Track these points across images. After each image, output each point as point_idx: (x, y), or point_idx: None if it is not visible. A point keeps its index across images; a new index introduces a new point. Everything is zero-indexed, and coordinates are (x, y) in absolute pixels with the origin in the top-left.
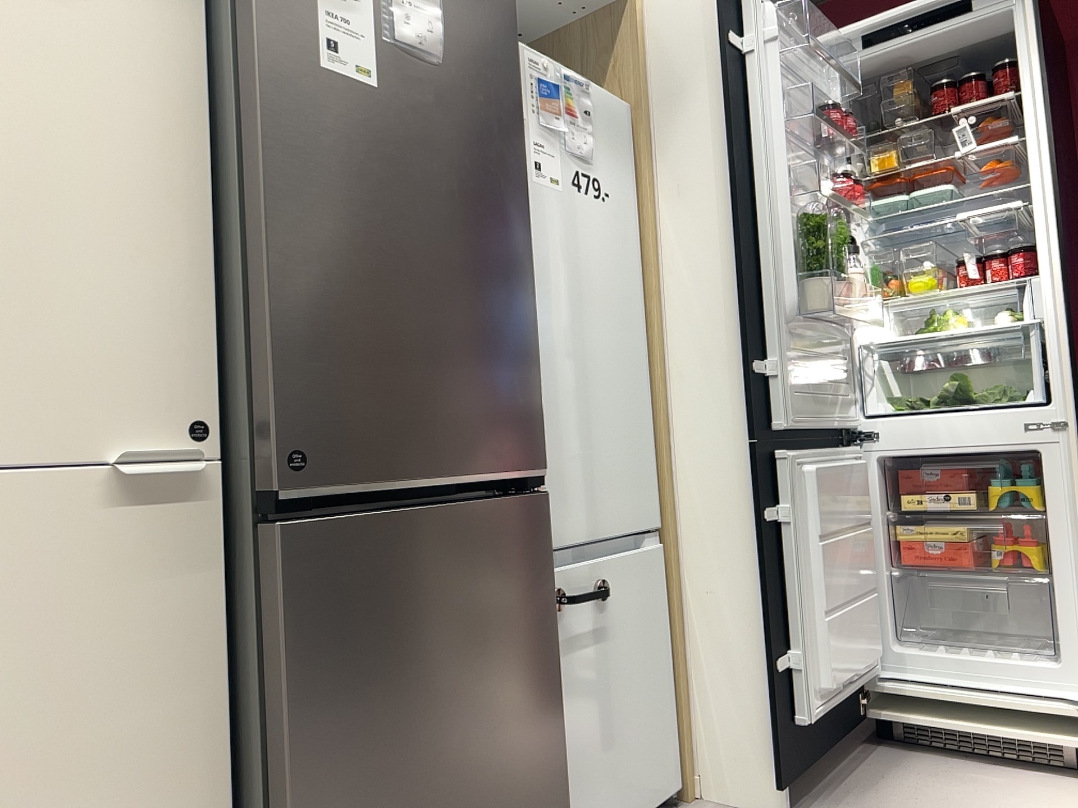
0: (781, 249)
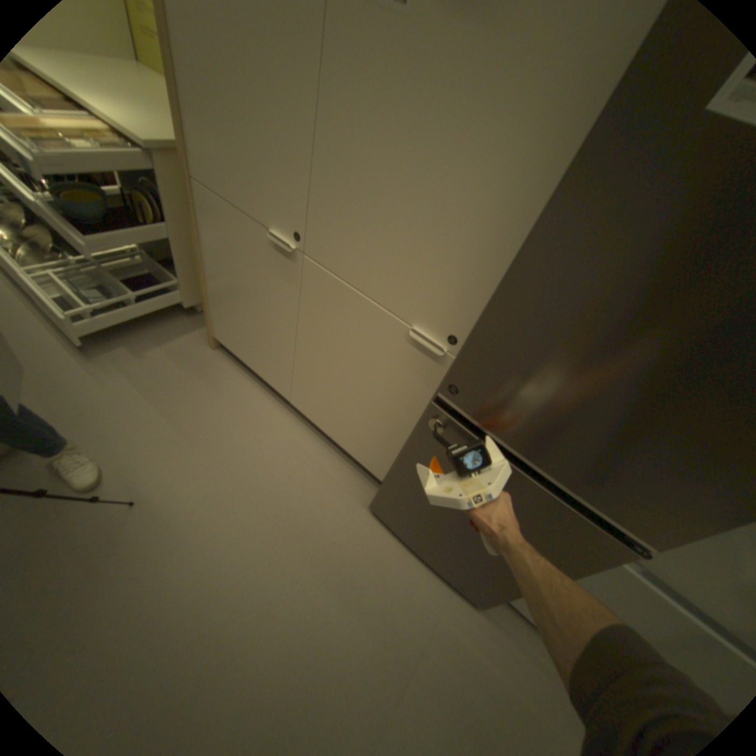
0: None
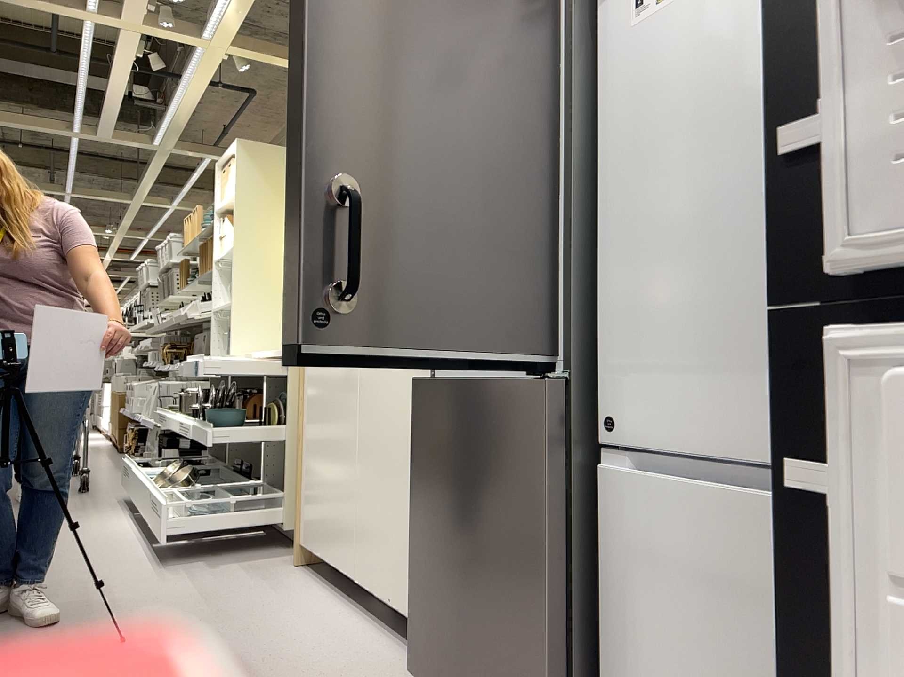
0: None
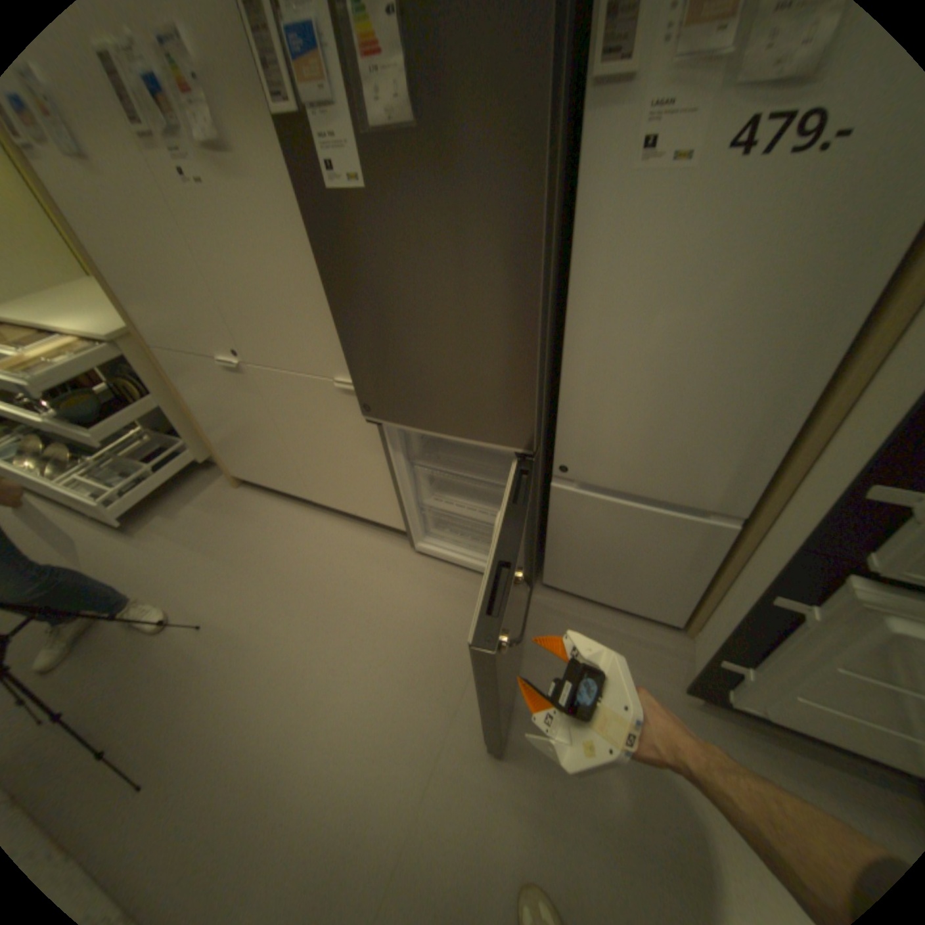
0: None
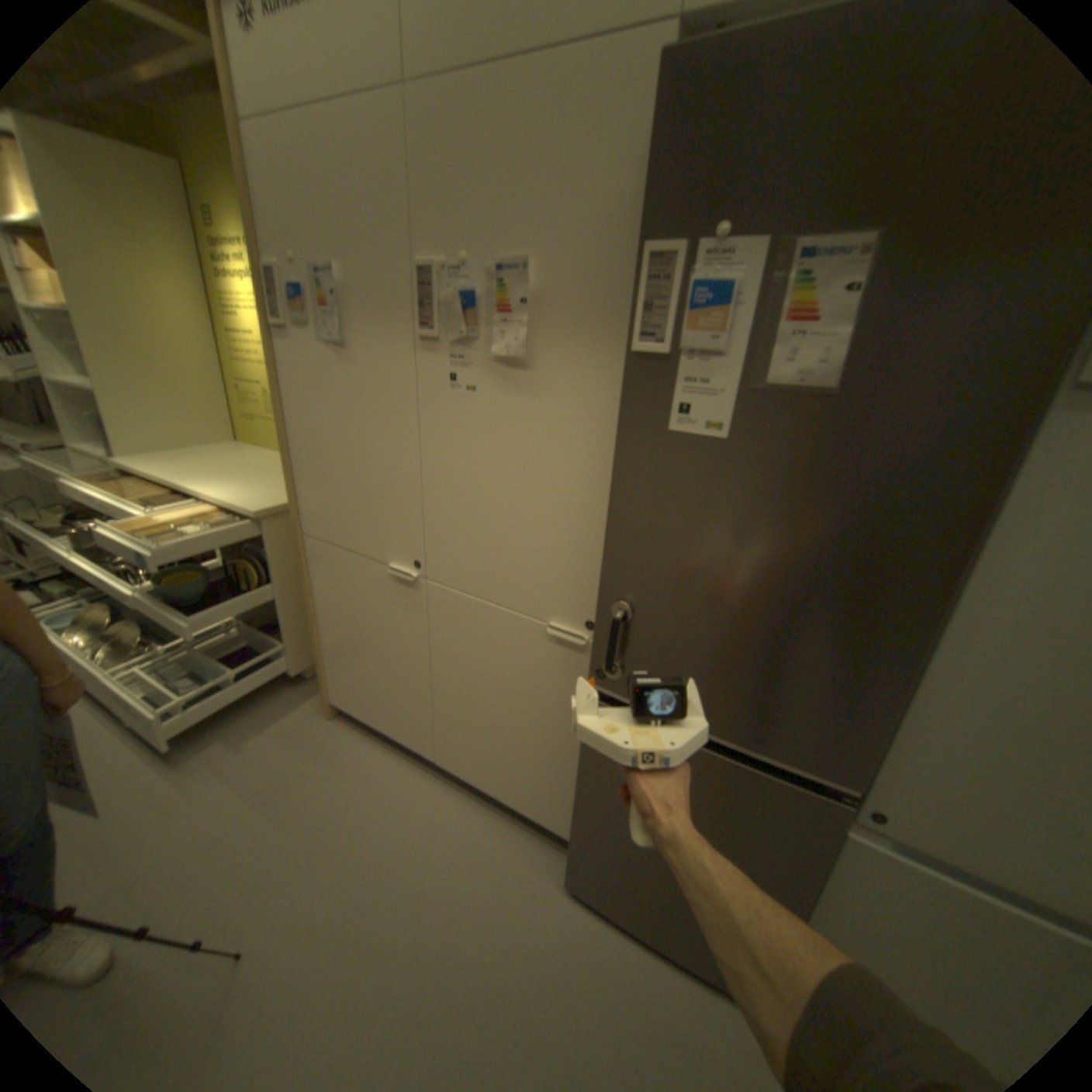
0: None
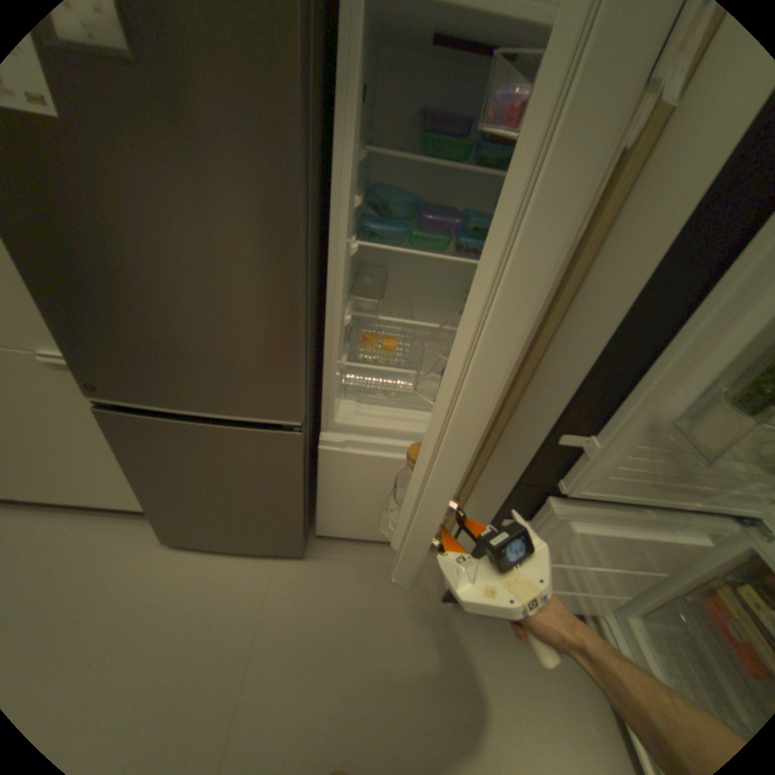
0: (718, 340)
